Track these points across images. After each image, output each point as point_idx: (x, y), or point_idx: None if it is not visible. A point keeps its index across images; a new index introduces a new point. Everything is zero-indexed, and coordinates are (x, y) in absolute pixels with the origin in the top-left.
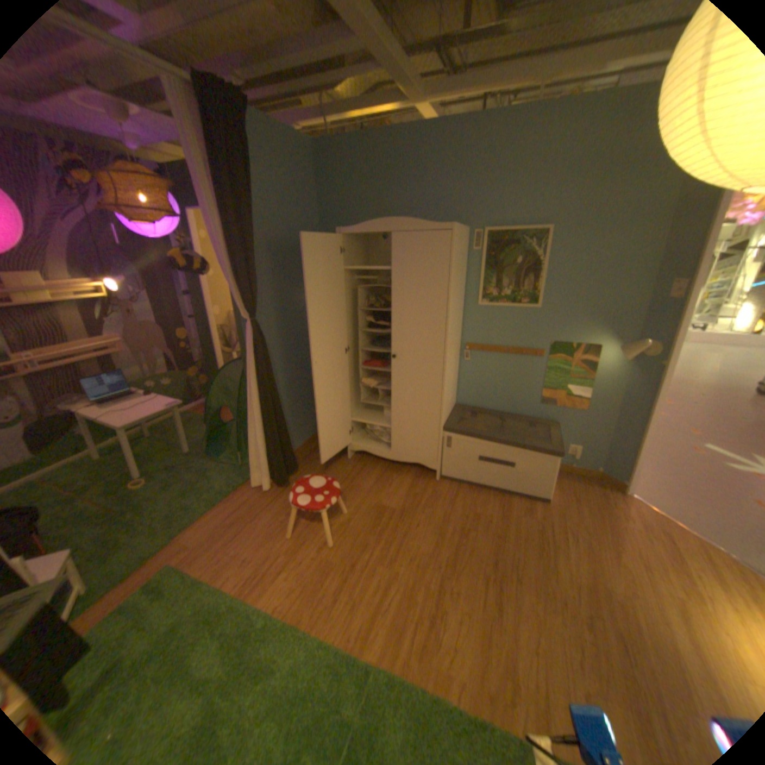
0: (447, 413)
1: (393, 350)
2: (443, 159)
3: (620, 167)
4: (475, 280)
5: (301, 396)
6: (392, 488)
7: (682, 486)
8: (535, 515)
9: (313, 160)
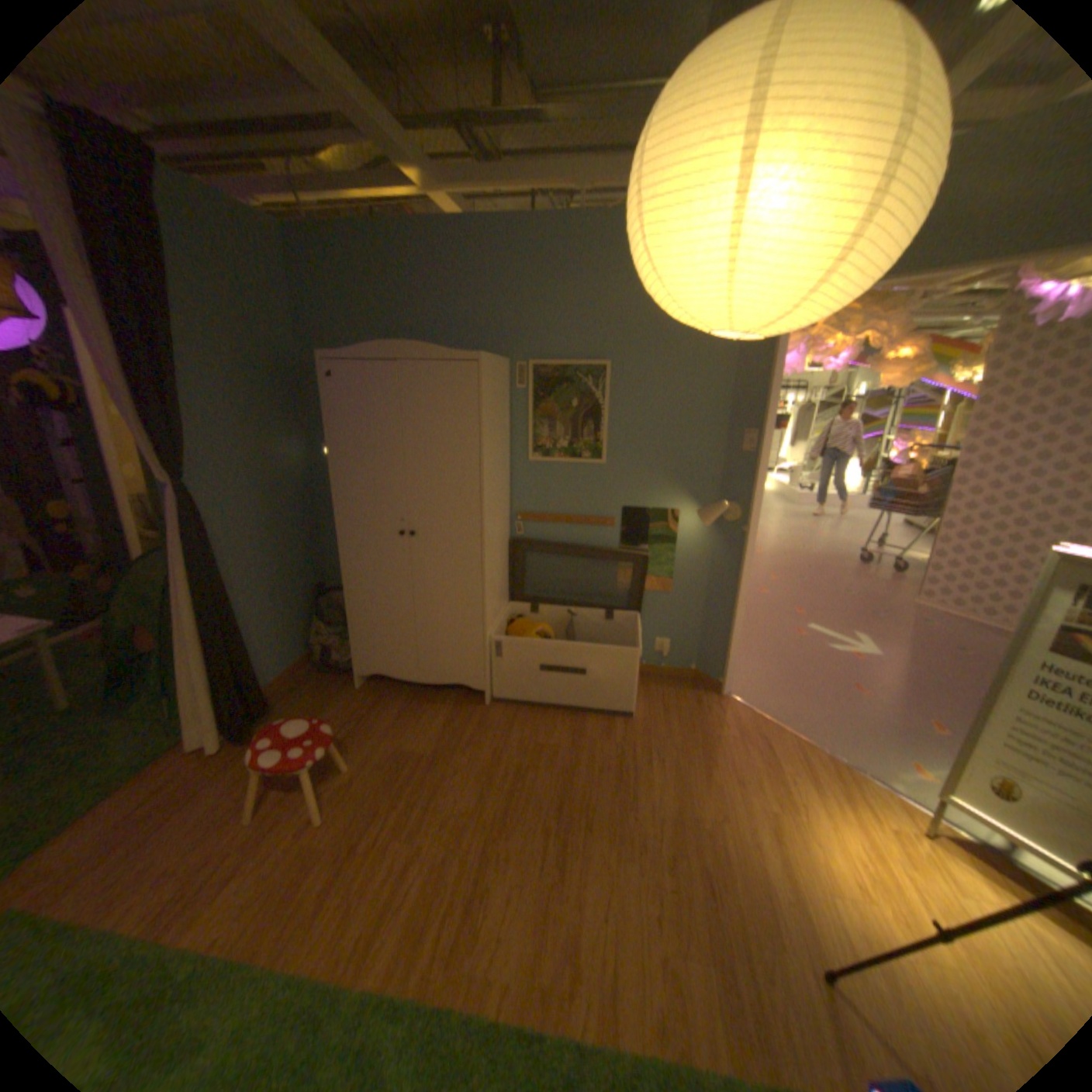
0: (495, 609)
1: (411, 524)
2: (469, 268)
3: None
4: (522, 429)
5: (275, 599)
6: (421, 724)
7: (782, 676)
8: (613, 736)
9: (282, 251)
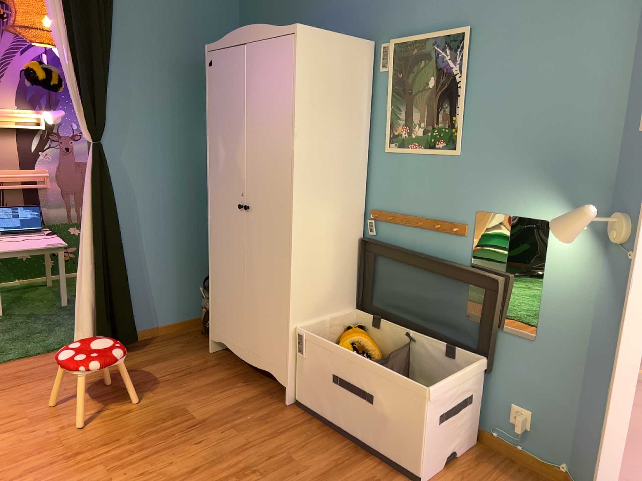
0: (314, 304)
1: (251, 200)
2: None
3: None
4: (383, 116)
5: (178, 258)
6: (219, 396)
7: None
8: None
9: None
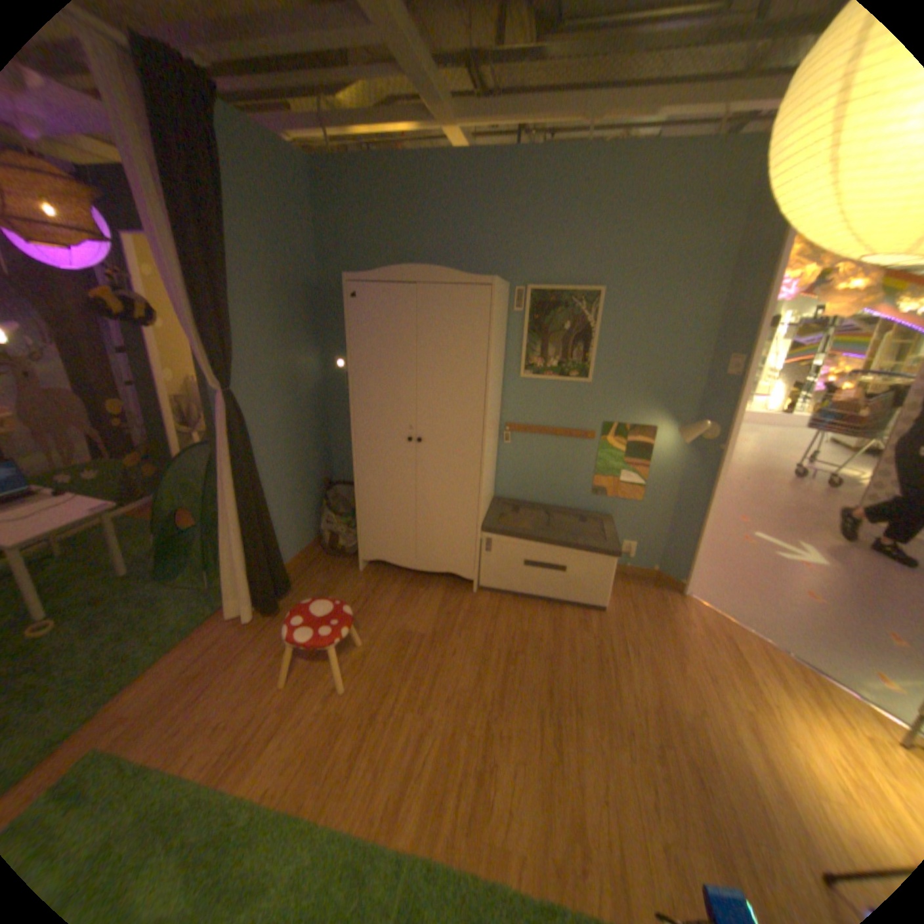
0: (485, 509)
1: (418, 431)
2: (478, 198)
3: (675, 227)
4: (516, 348)
5: (294, 491)
6: (419, 606)
7: (737, 581)
8: (590, 628)
9: (309, 182)
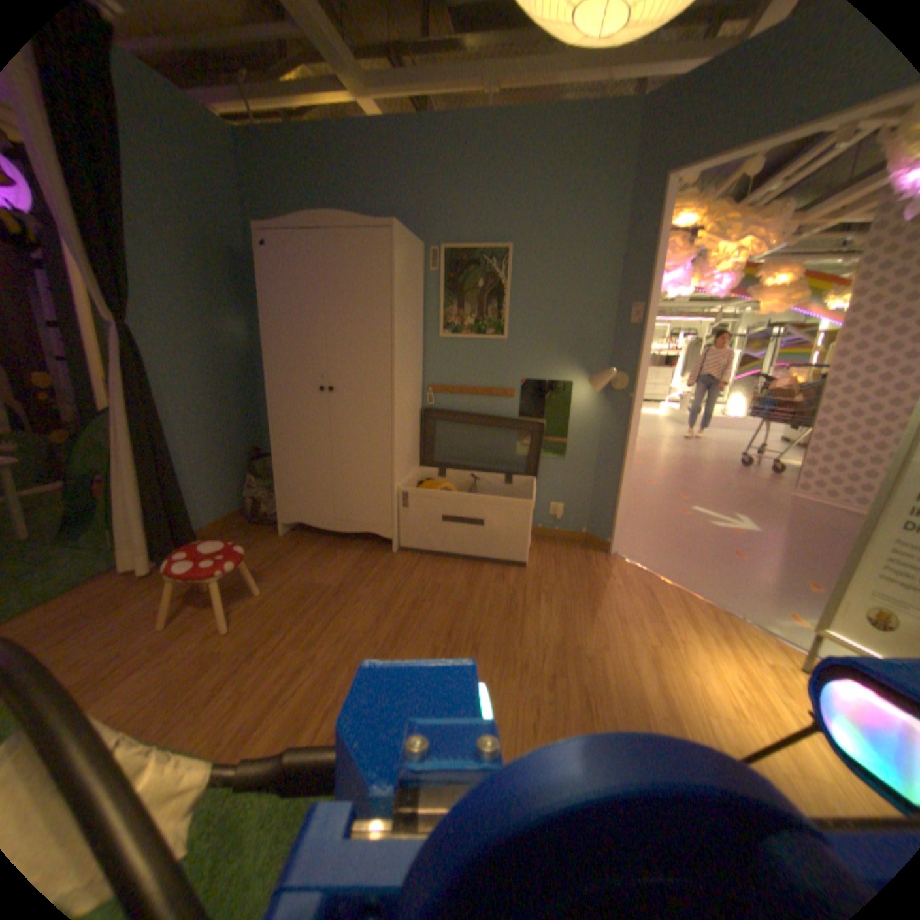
0: (403, 466)
1: (330, 382)
2: (390, 163)
3: (572, 185)
4: (434, 308)
5: (212, 453)
6: (331, 564)
7: (665, 543)
8: (505, 580)
9: (232, 152)
